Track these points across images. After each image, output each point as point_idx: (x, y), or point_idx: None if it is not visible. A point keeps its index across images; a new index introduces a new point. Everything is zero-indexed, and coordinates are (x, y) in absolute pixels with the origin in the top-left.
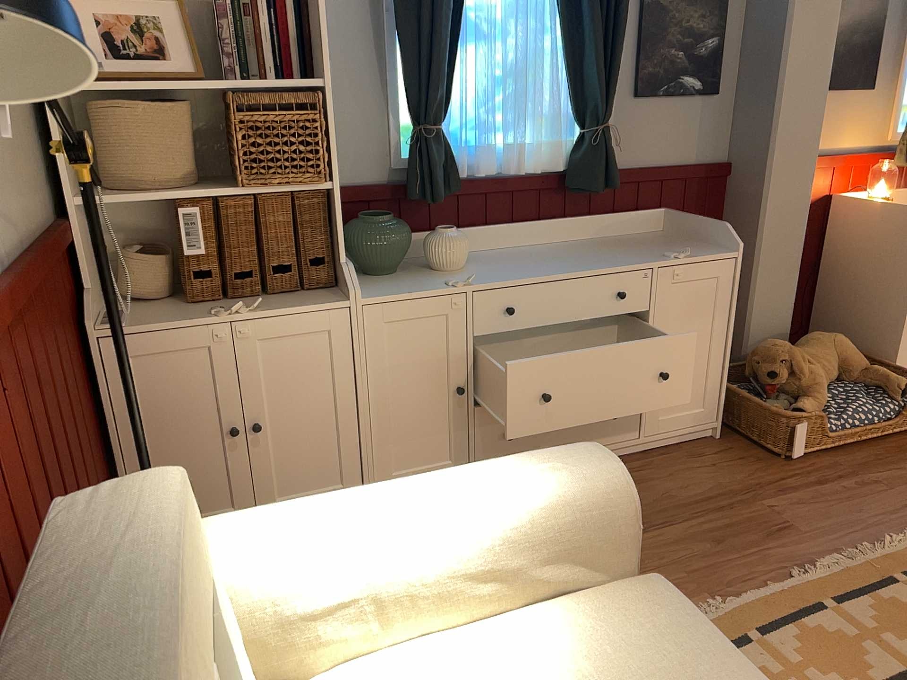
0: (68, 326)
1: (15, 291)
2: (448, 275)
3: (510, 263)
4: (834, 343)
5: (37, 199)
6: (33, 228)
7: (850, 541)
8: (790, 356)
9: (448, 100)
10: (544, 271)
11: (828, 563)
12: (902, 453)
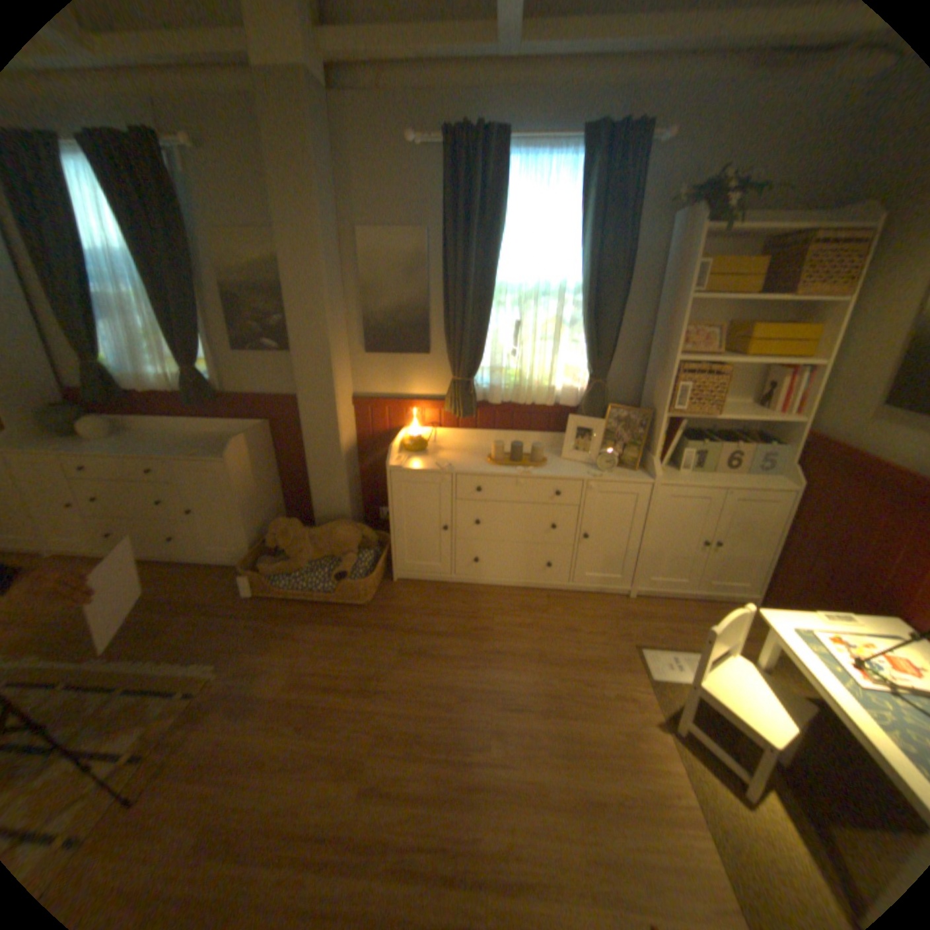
0: None
1: None
2: (76, 444)
3: (123, 442)
4: (334, 531)
5: None
6: None
7: (158, 659)
8: (279, 532)
9: (90, 349)
10: (110, 451)
11: (118, 666)
12: (318, 618)
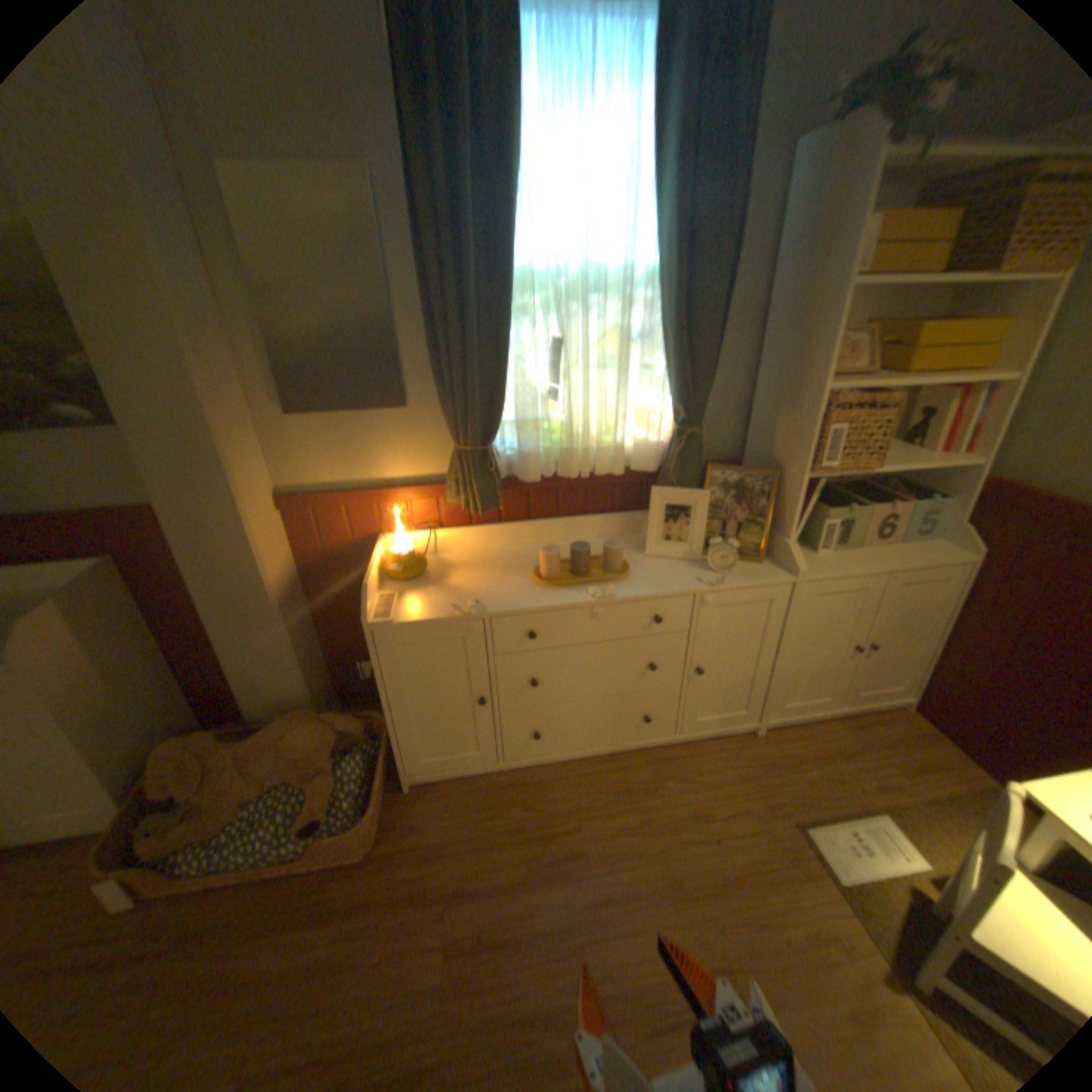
0: None
1: None
2: None
3: None
4: (283, 739)
5: None
6: None
7: None
8: (172, 769)
9: None
10: None
11: None
12: (279, 913)
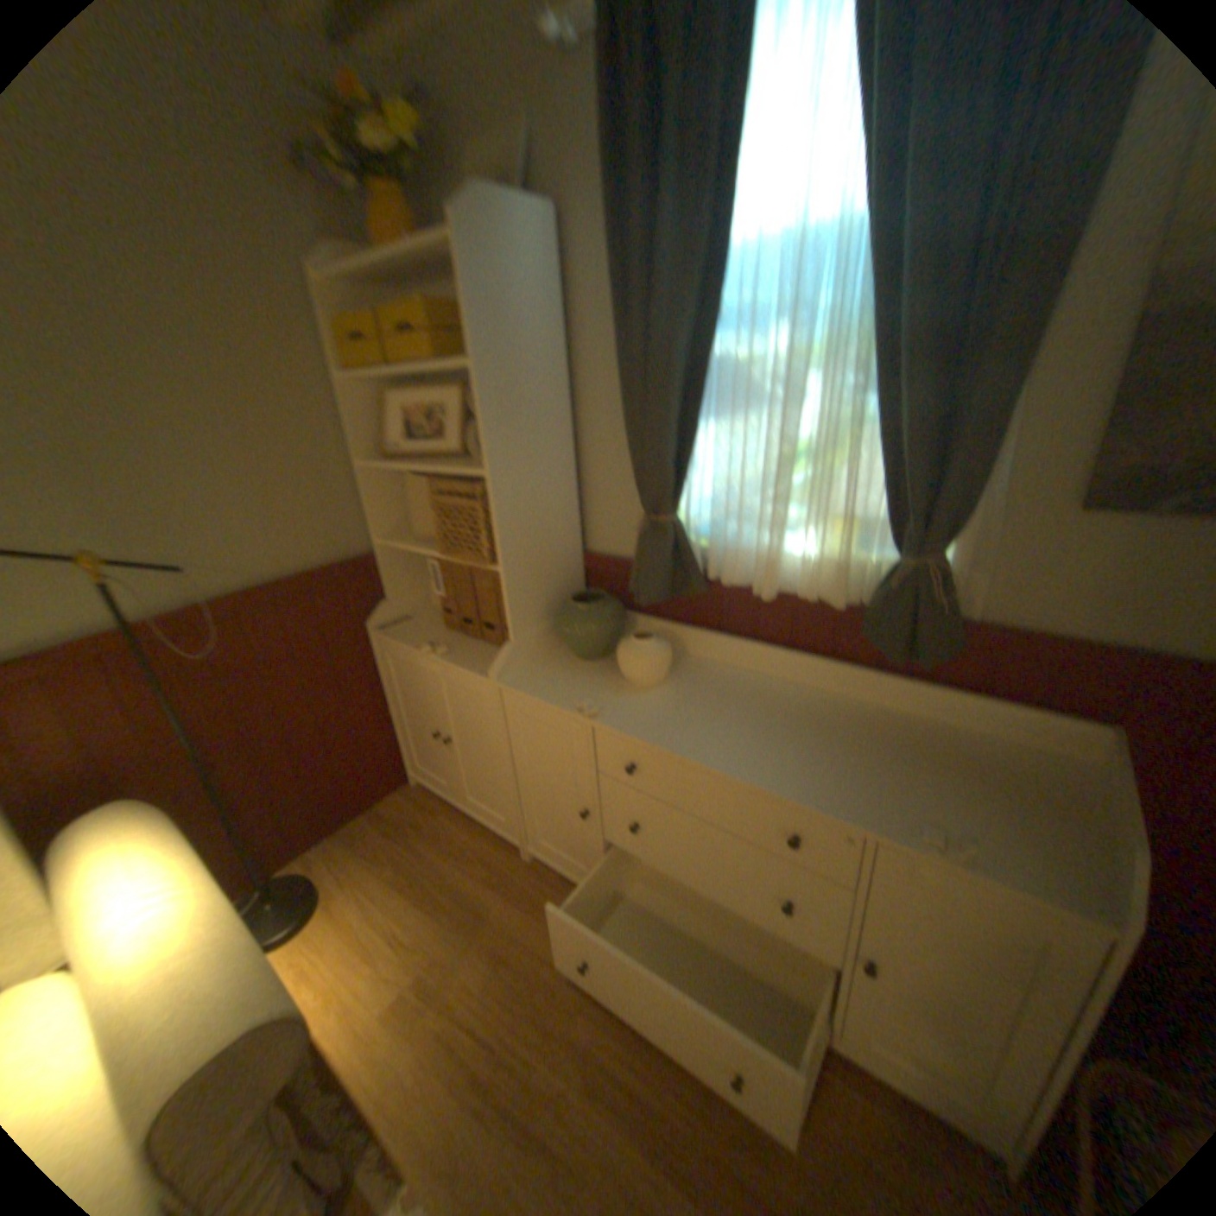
0: (339, 623)
1: (167, 621)
2: (619, 687)
3: (709, 702)
4: None
5: (325, 539)
6: (300, 562)
7: None
8: None
9: (680, 483)
10: (702, 740)
11: None
12: None
